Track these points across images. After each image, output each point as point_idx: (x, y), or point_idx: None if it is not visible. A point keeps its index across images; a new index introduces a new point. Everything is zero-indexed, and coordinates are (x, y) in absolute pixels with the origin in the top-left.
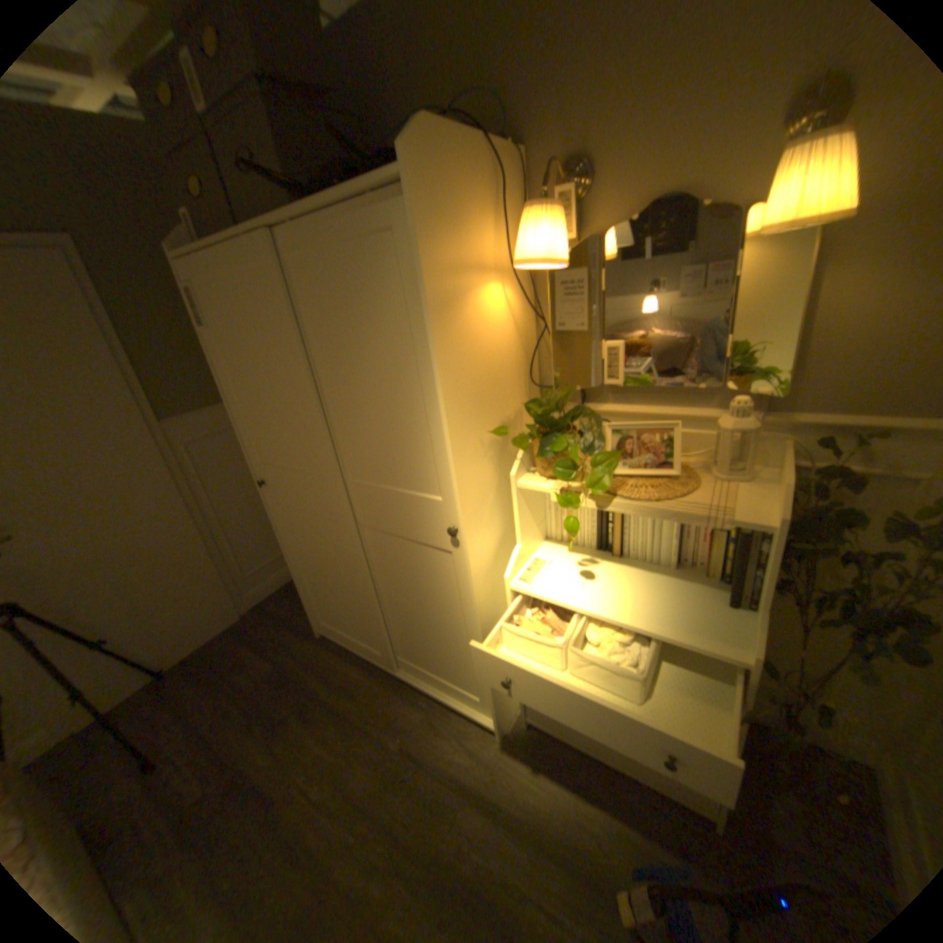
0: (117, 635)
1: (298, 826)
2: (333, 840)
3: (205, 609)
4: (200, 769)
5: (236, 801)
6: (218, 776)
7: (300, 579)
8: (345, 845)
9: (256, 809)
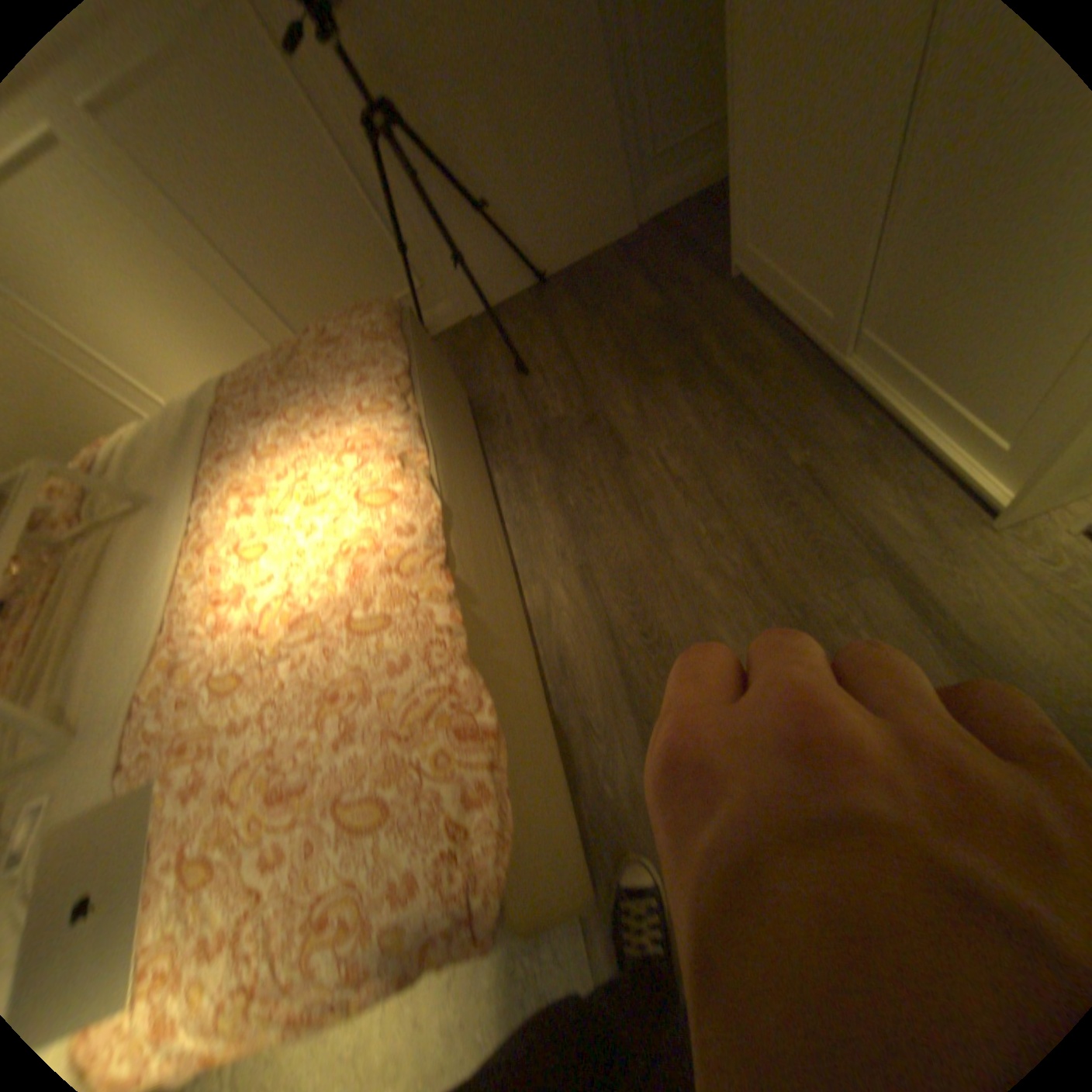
0: (503, 203)
1: (650, 486)
2: (684, 518)
3: (600, 196)
4: (568, 389)
5: (595, 433)
6: (583, 402)
7: (742, 138)
8: (696, 530)
9: (612, 449)
